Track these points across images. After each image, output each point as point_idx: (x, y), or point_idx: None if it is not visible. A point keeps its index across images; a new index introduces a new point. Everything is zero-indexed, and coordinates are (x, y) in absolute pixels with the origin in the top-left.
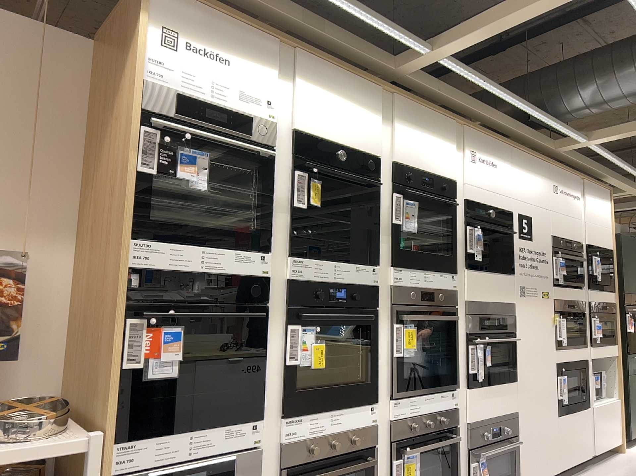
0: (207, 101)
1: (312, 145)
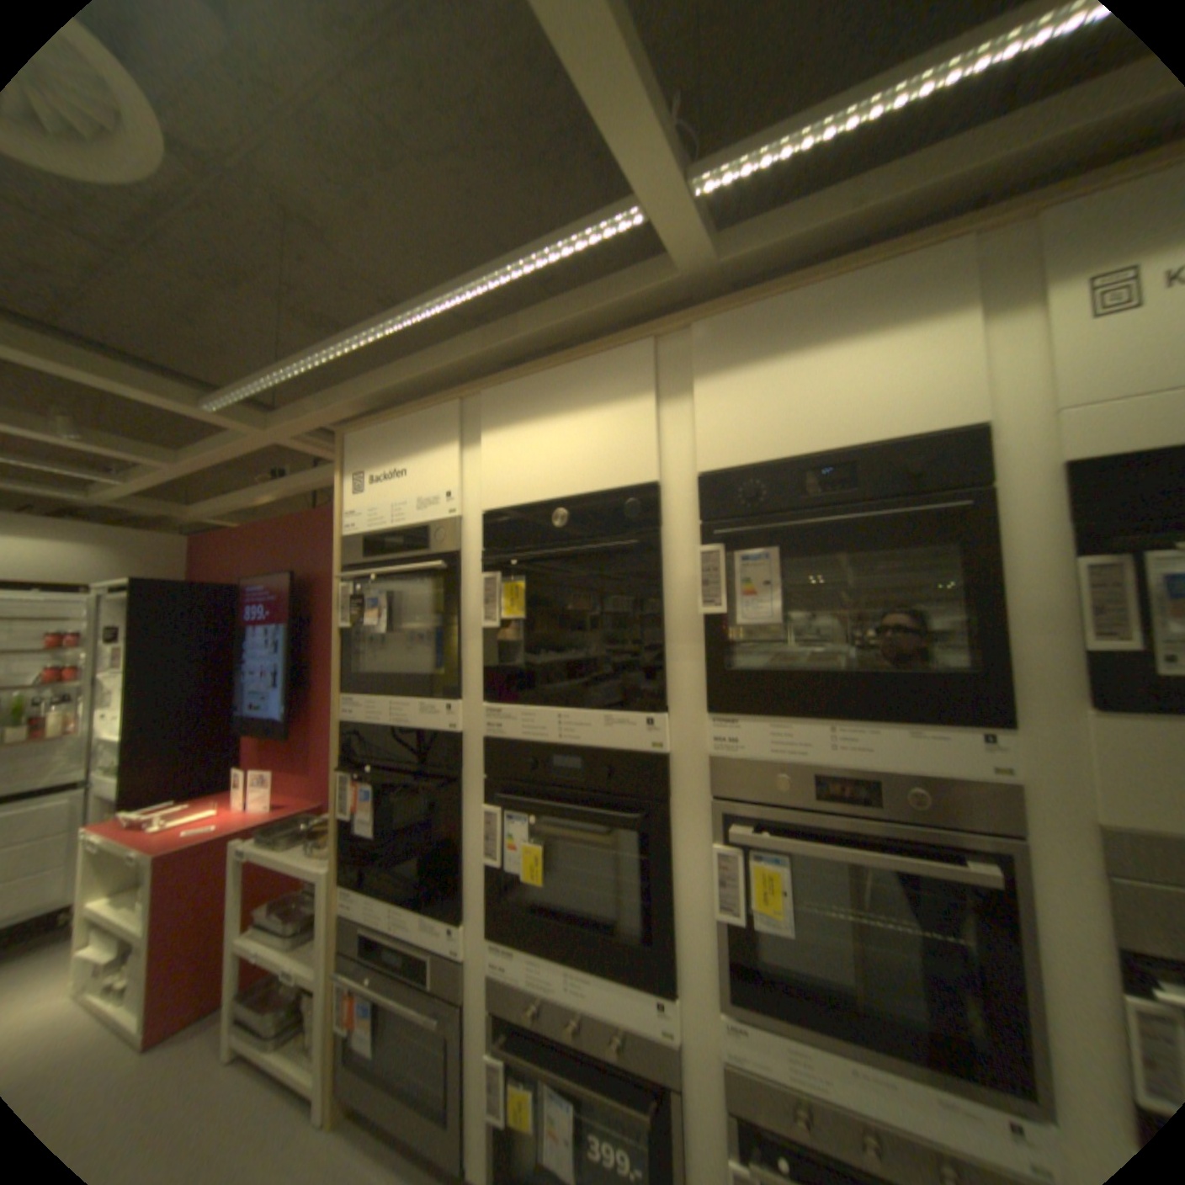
0: (381, 528)
1: (511, 520)
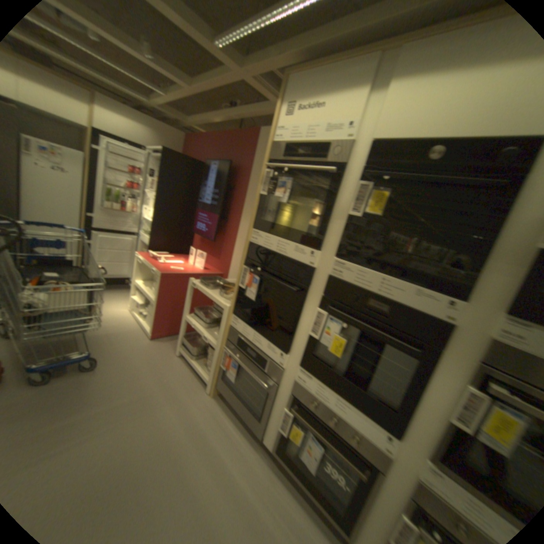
0: (298, 139)
1: (393, 147)
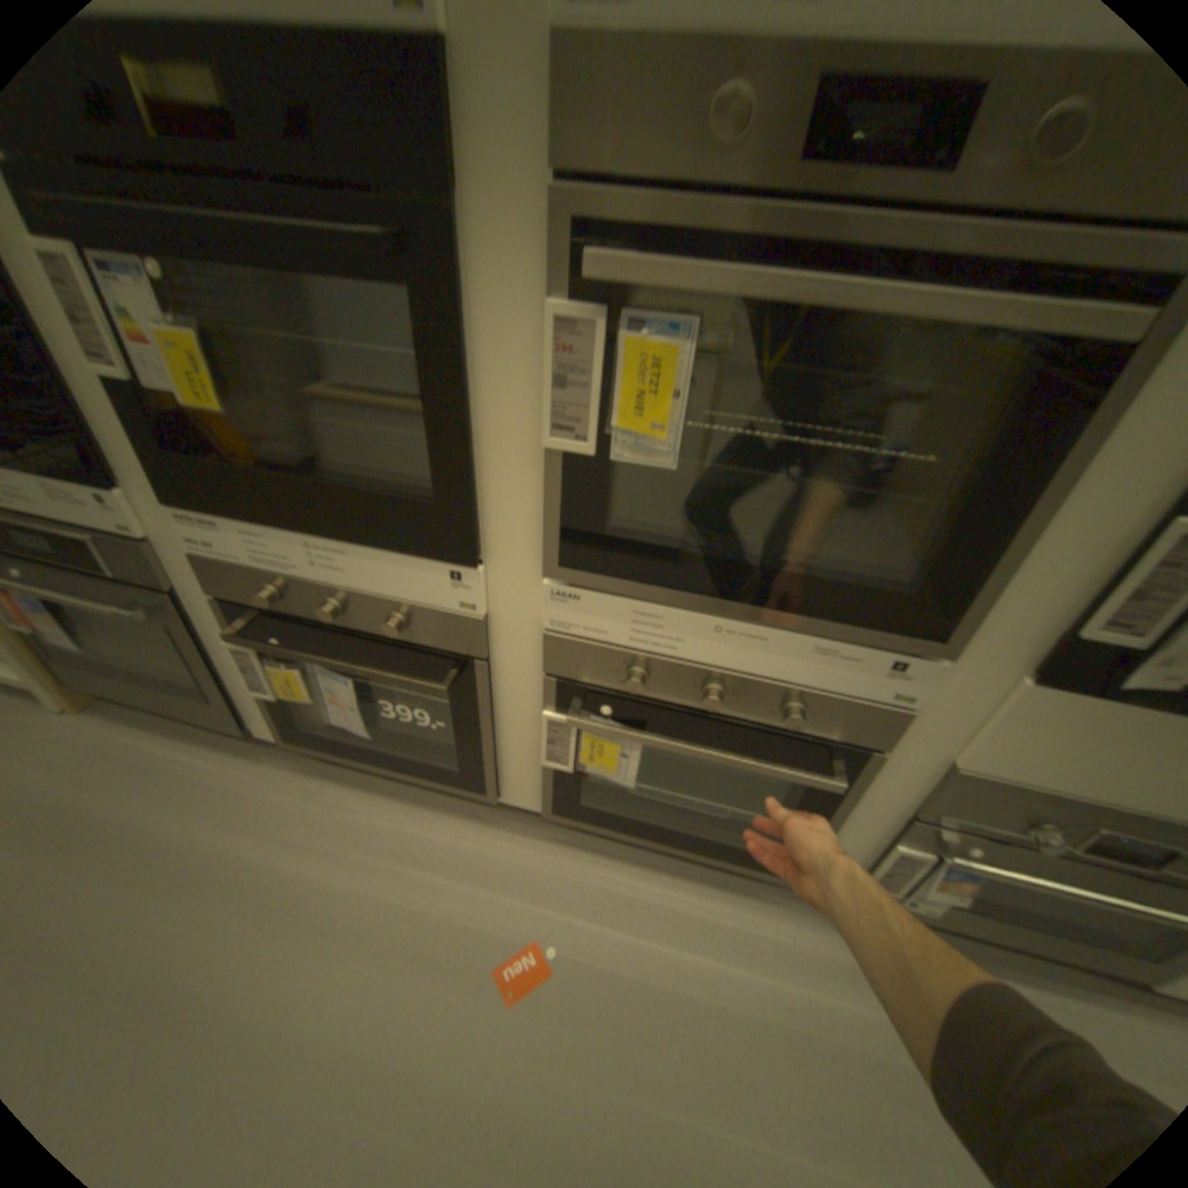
0: None
1: None
